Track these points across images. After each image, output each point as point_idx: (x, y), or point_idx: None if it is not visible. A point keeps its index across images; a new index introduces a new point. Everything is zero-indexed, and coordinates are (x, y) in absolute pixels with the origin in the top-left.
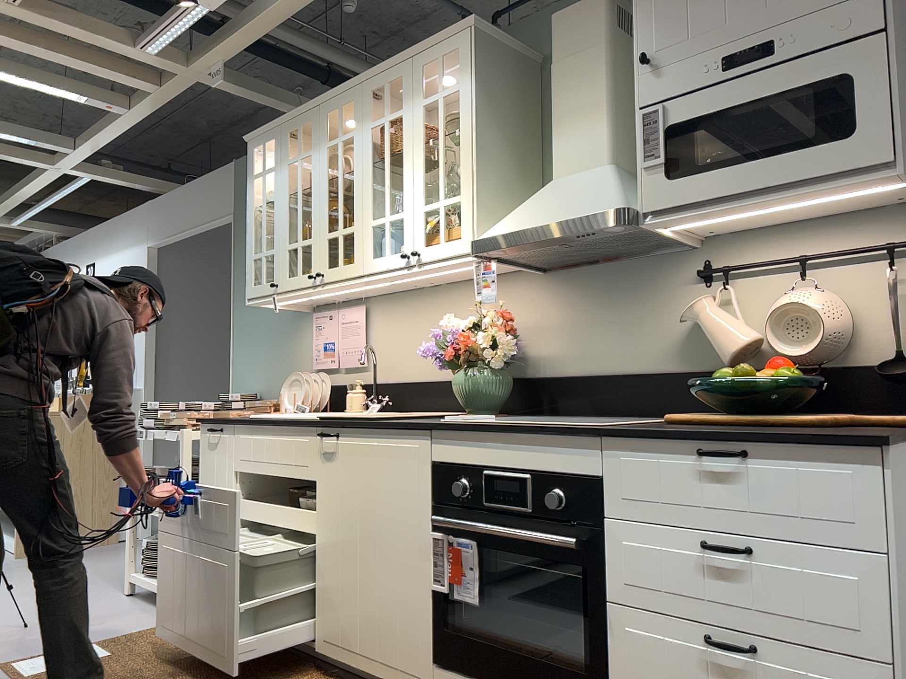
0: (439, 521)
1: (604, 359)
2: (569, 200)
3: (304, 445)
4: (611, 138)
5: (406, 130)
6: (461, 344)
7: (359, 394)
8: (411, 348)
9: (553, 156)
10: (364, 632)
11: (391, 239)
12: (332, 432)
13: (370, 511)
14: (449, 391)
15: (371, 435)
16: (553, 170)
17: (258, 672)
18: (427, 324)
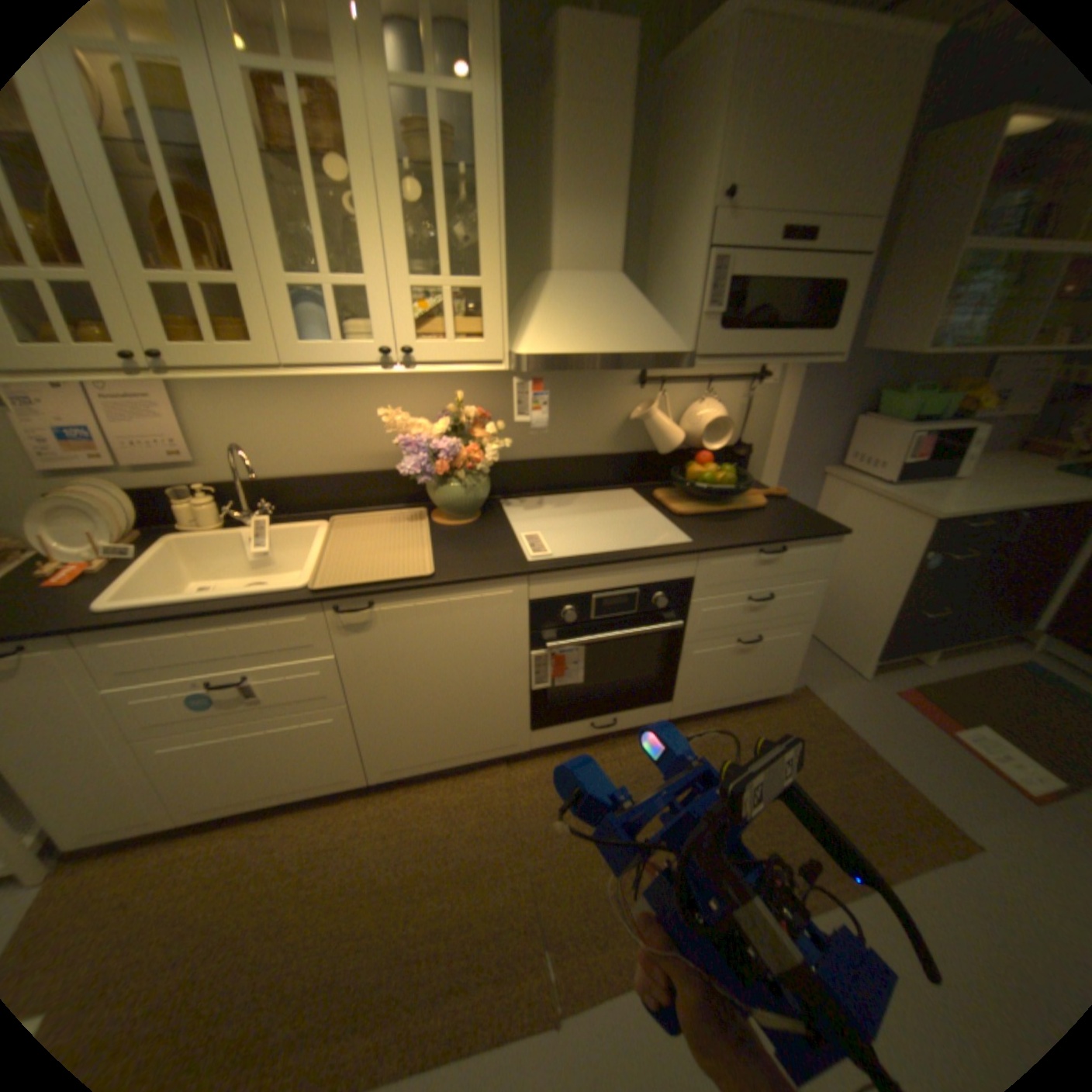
0: (540, 643)
1: (554, 446)
2: (619, 321)
3: (300, 627)
4: (625, 241)
5: (352, 117)
6: (461, 458)
7: (208, 504)
8: (287, 436)
9: (558, 240)
10: (445, 747)
11: (326, 312)
12: (363, 603)
13: (445, 659)
14: (369, 485)
15: (438, 594)
16: (558, 259)
17: (315, 846)
18: (313, 406)
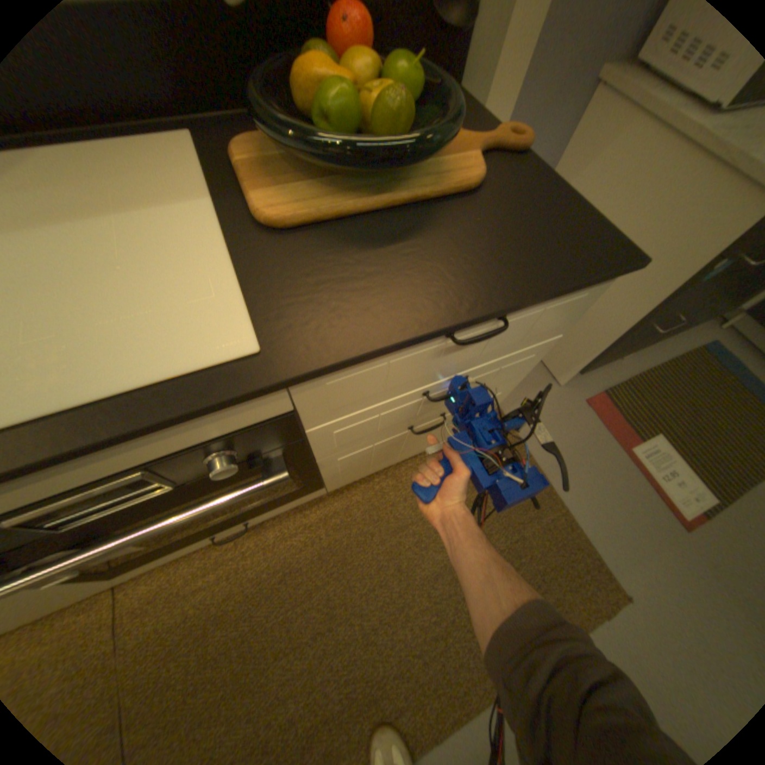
0: None
1: None
2: None
3: None
4: None
5: None
6: None
7: None
8: None
9: None
10: None
11: None
12: None
13: None
14: None
15: None
16: None
17: None
18: None
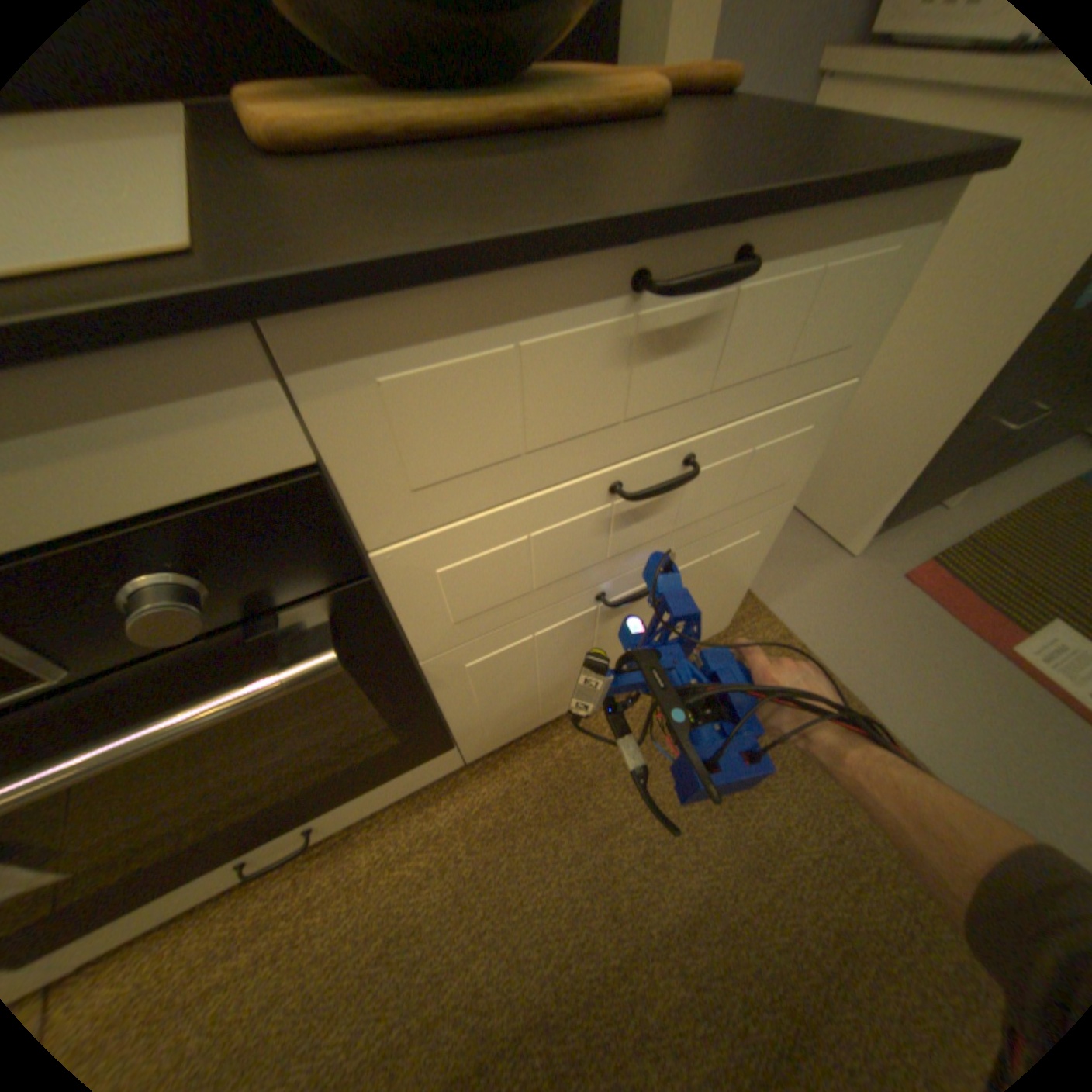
0: None
1: None
2: None
3: None
4: None
5: None
6: None
7: None
8: None
9: None
10: None
11: None
12: None
13: None
14: None
15: None
16: None
17: None
18: None
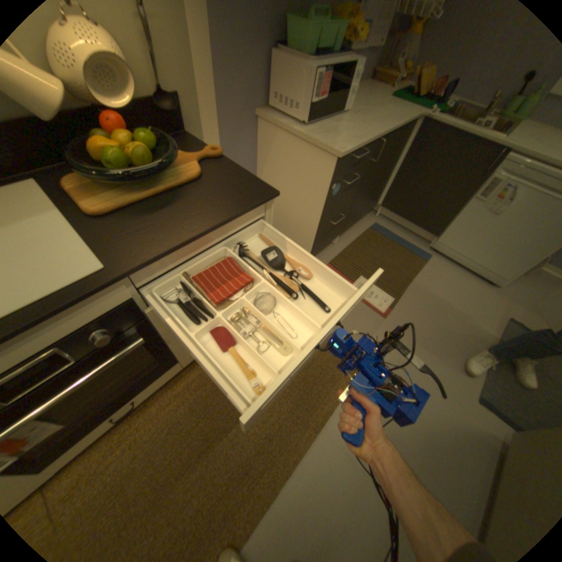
0: None
1: None
2: None
3: None
4: None
5: None
6: None
7: None
8: None
9: None
10: None
11: None
12: None
13: None
14: None
15: None
16: None
17: None
18: None
